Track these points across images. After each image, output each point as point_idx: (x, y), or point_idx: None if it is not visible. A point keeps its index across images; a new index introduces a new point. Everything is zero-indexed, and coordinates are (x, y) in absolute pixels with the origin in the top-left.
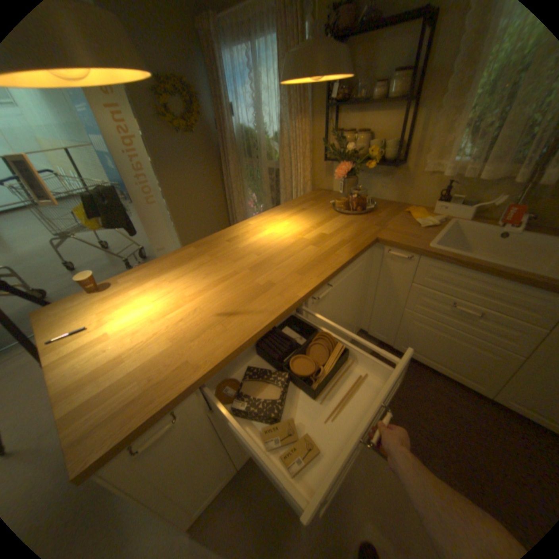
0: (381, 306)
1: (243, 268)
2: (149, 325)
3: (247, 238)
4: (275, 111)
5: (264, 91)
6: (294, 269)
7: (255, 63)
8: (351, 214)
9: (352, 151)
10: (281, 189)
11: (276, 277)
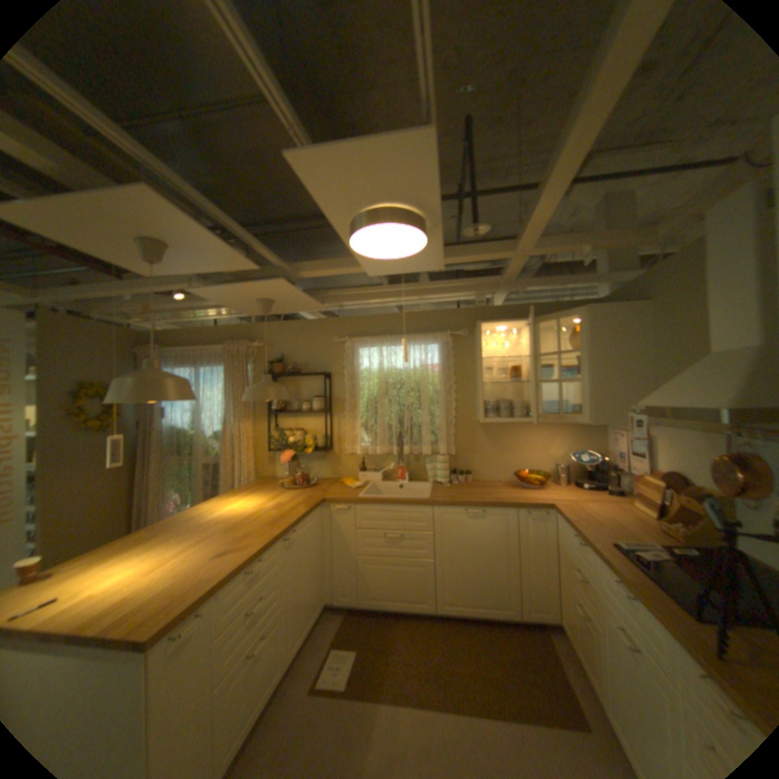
0: (339, 563)
1: (217, 532)
2: (142, 577)
3: (207, 515)
4: (217, 415)
5: (208, 400)
6: (265, 523)
7: (200, 381)
8: (300, 488)
9: (293, 442)
10: (222, 481)
11: (251, 530)
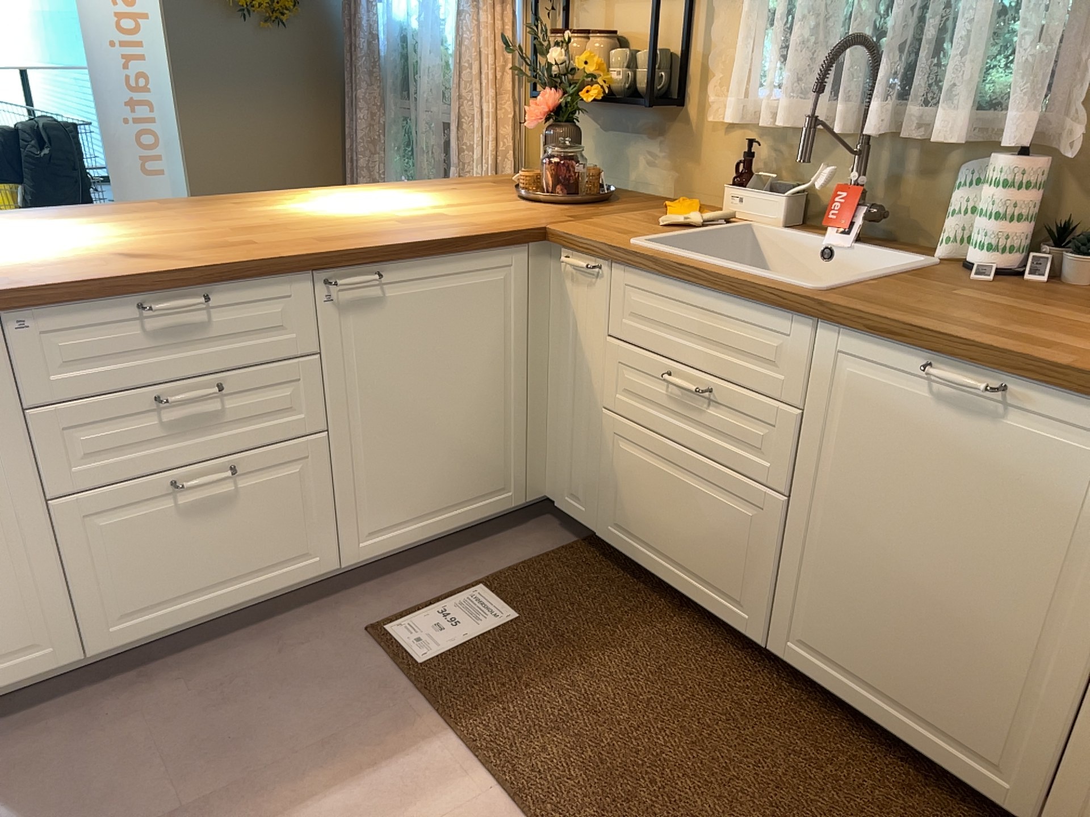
0: (568, 412)
1: (224, 228)
2: None
3: (280, 204)
4: None
5: None
6: (318, 236)
7: None
8: (543, 201)
9: (564, 70)
10: (452, 168)
11: (270, 239)
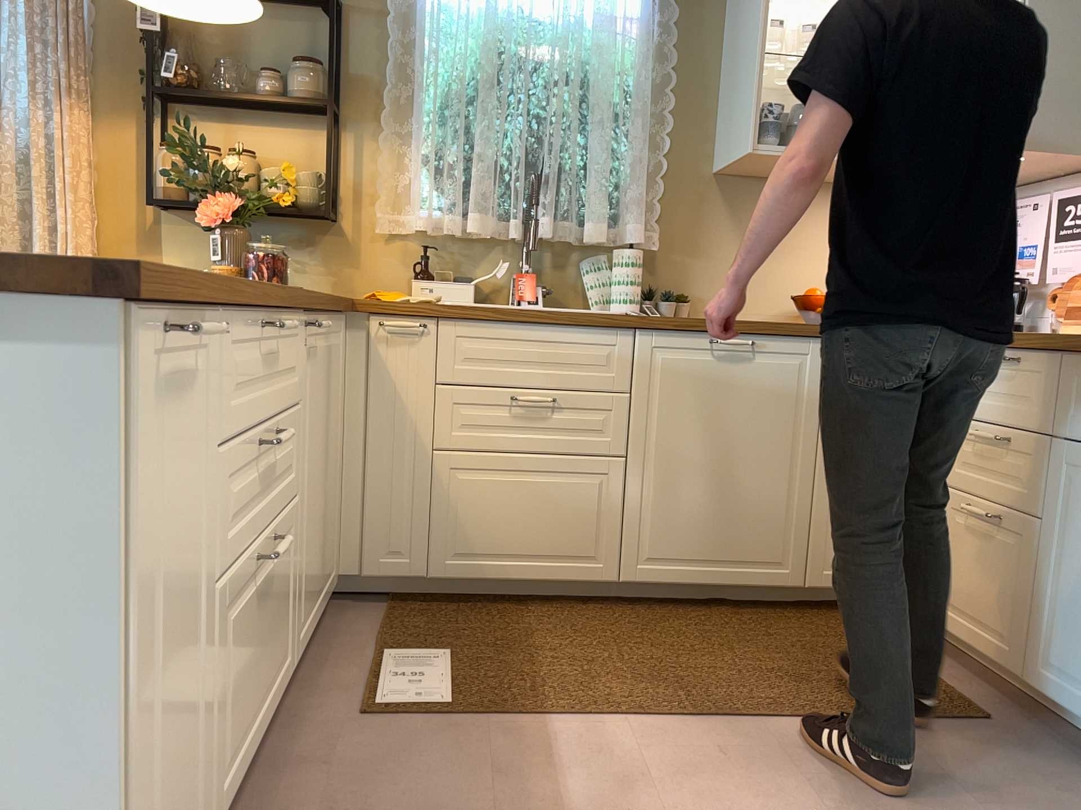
0: (382, 471)
1: None
2: None
3: None
4: None
5: None
6: None
7: None
8: None
9: (236, 177)
10: None
11: None
